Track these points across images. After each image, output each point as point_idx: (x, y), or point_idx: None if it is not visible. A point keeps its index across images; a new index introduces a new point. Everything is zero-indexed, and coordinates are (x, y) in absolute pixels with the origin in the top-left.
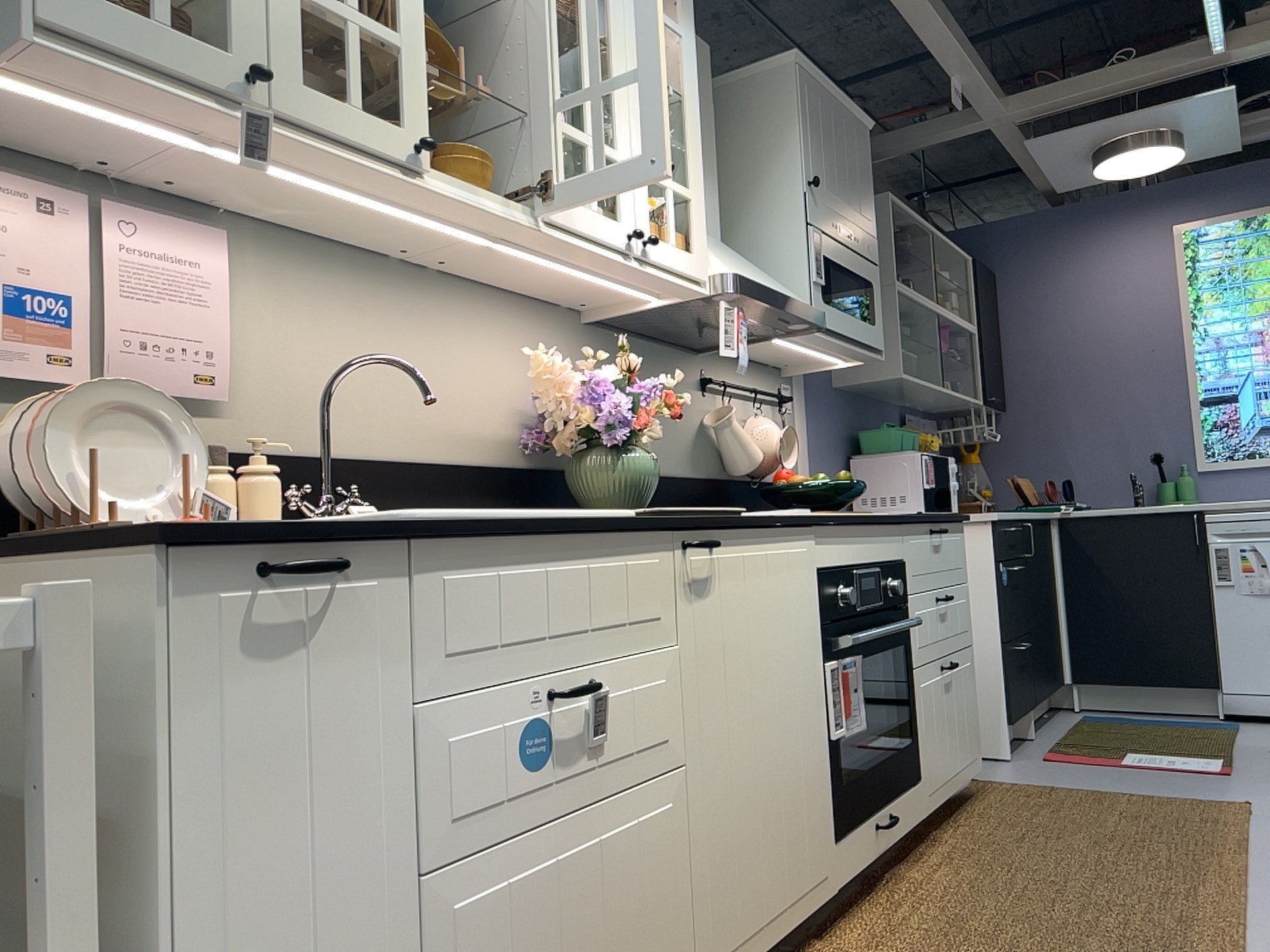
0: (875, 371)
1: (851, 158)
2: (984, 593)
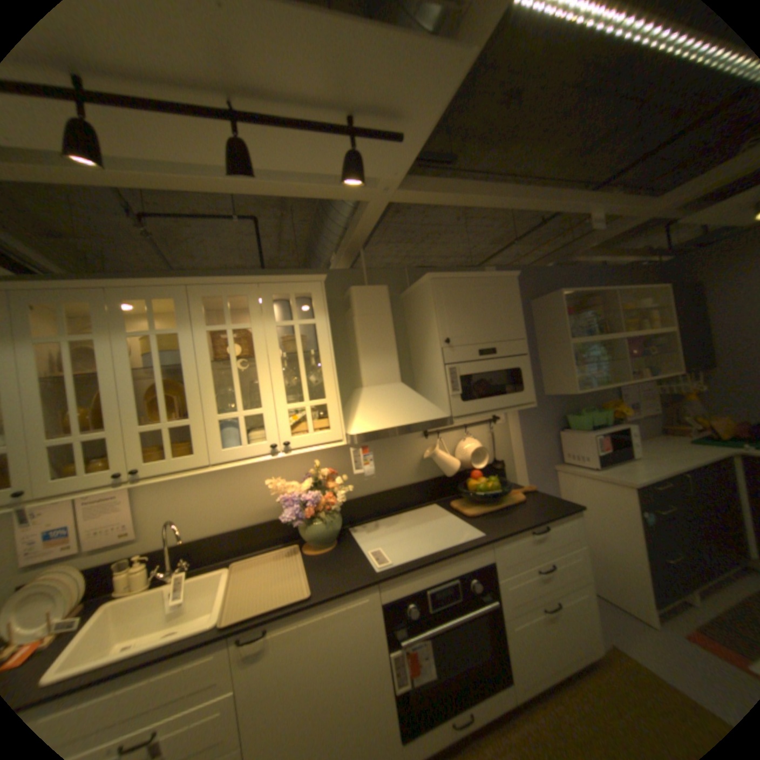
0: (564, 389)
1: (492, 305)
2: (634, 528)
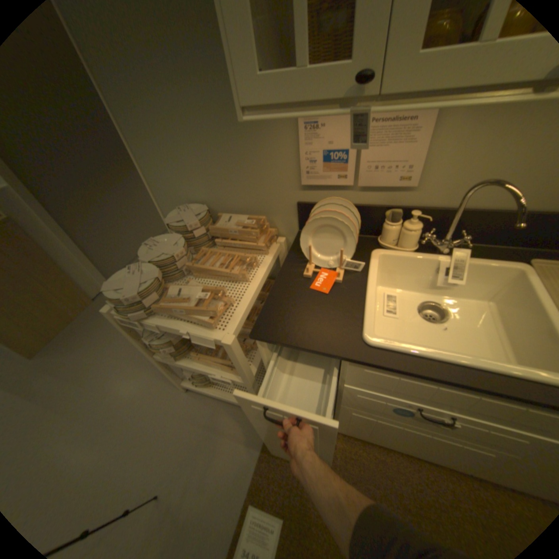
0: None
1: None
2: None
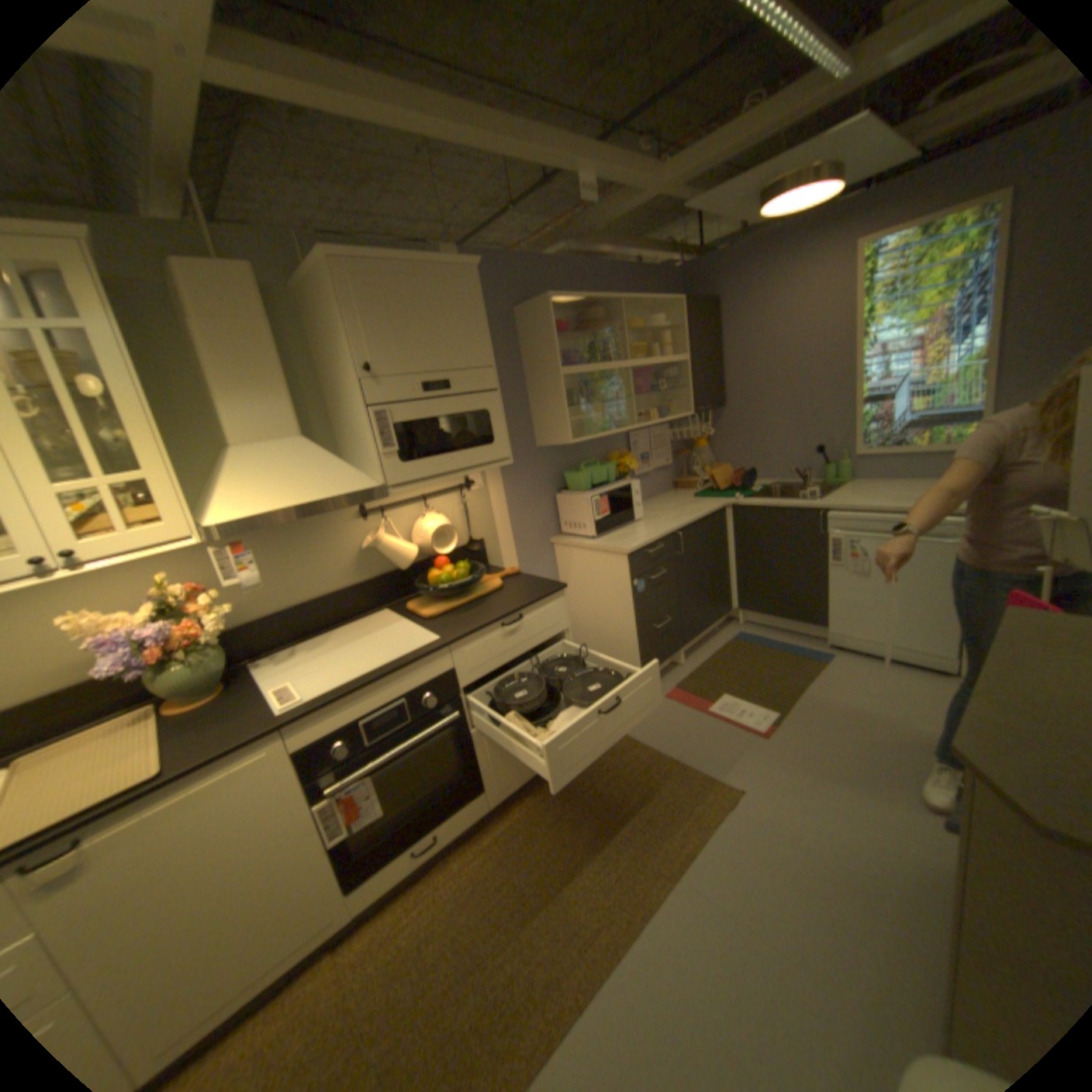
0: (555, 438)
1: (437, 310)
2: (624, 598)
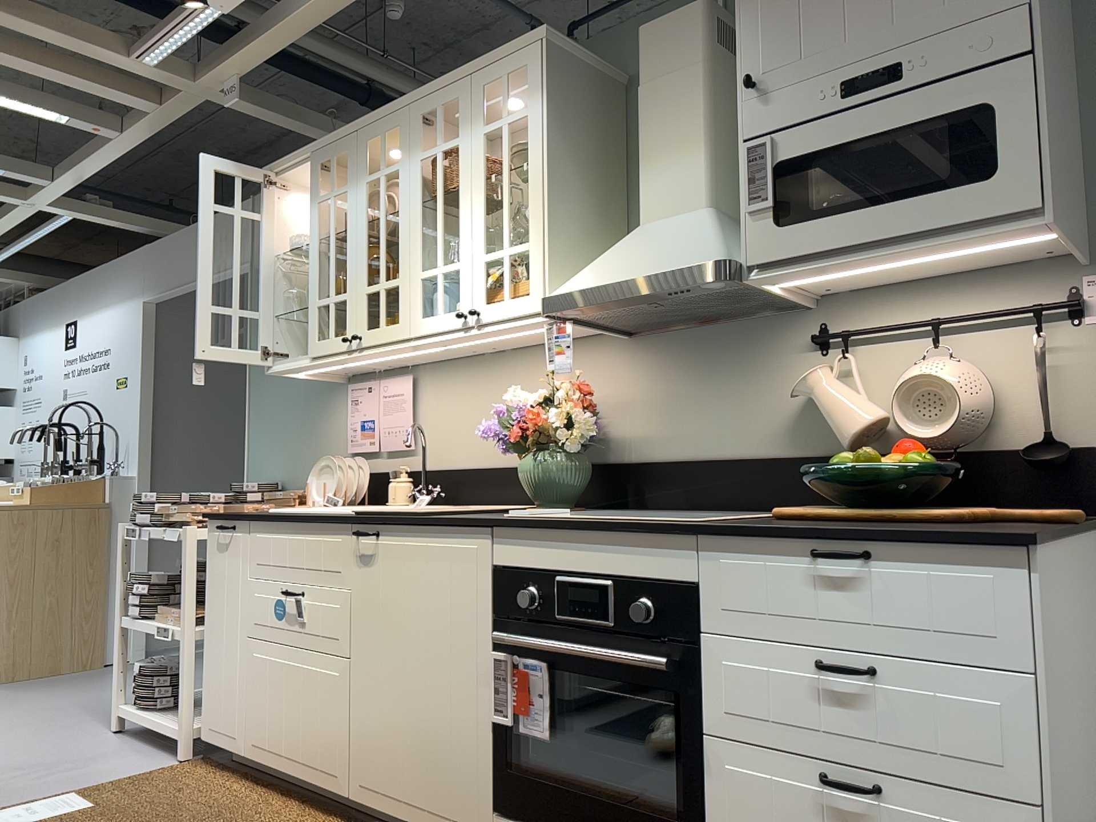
0: None
1: None
2: None
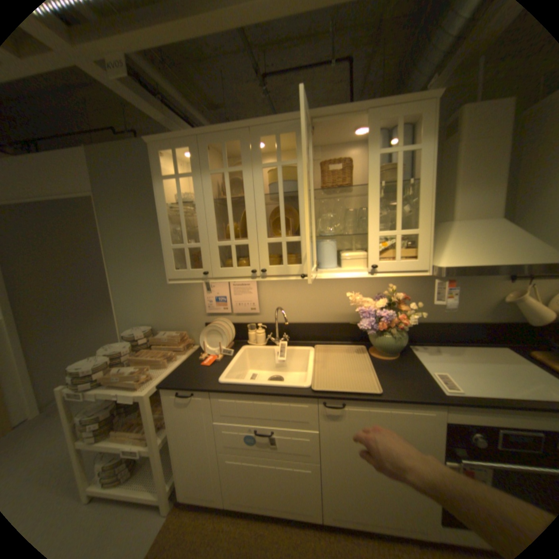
0: None
1: None
2: None
